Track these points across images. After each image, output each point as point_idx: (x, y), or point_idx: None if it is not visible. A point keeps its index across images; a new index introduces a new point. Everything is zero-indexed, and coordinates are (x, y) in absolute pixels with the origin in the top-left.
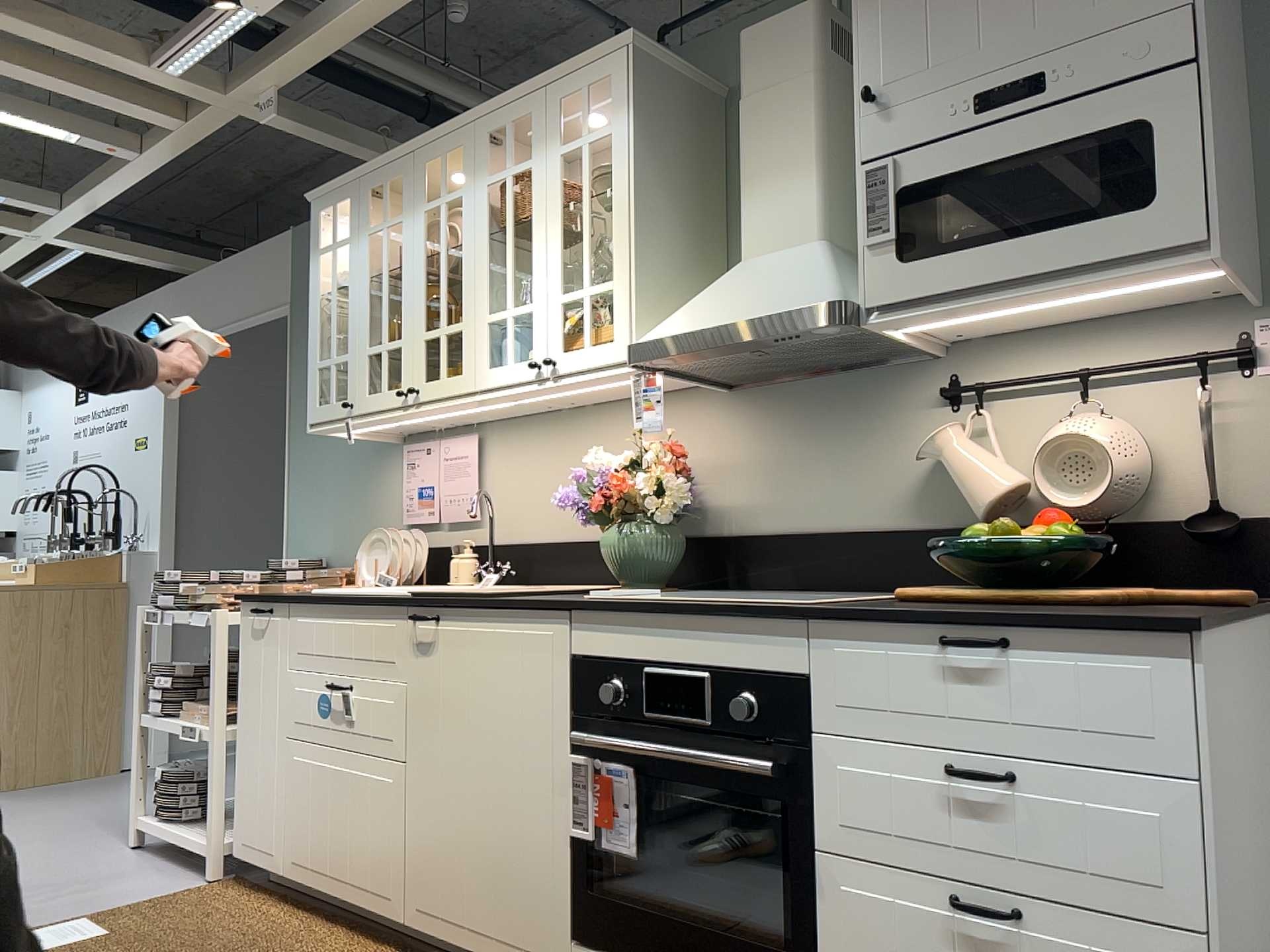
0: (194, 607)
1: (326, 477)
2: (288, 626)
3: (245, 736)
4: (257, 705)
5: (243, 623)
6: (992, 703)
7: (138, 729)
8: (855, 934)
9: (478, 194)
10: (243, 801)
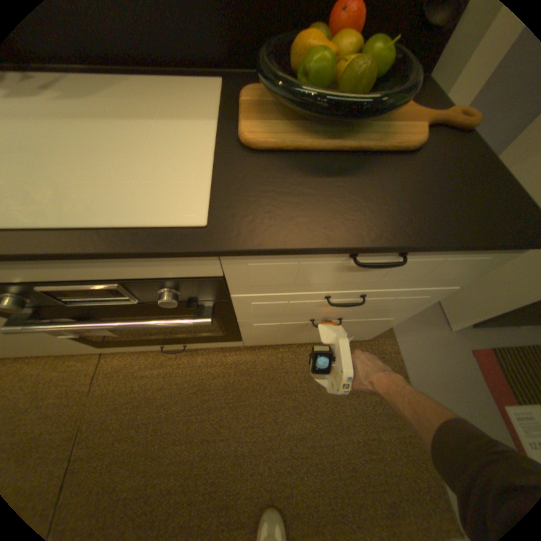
0: None
1: None
2: None
3: None
4: None
5: None
6: (369, 276)
7: None
8: (259, 330)
9: None
10: None
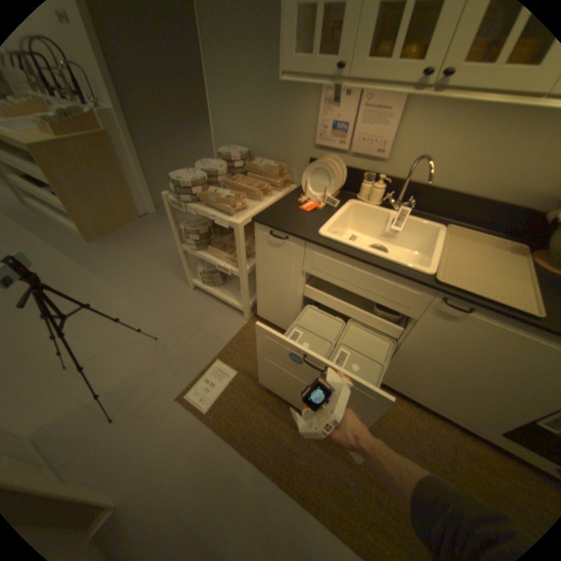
0: (204, 203)
1: (242, 88)
2: (304, 251)
3: (264, 282)
4: (273, 275)
5: (258, 233)
6: None
7: (181, 250)
8: None
9: None
10: (264, 303)
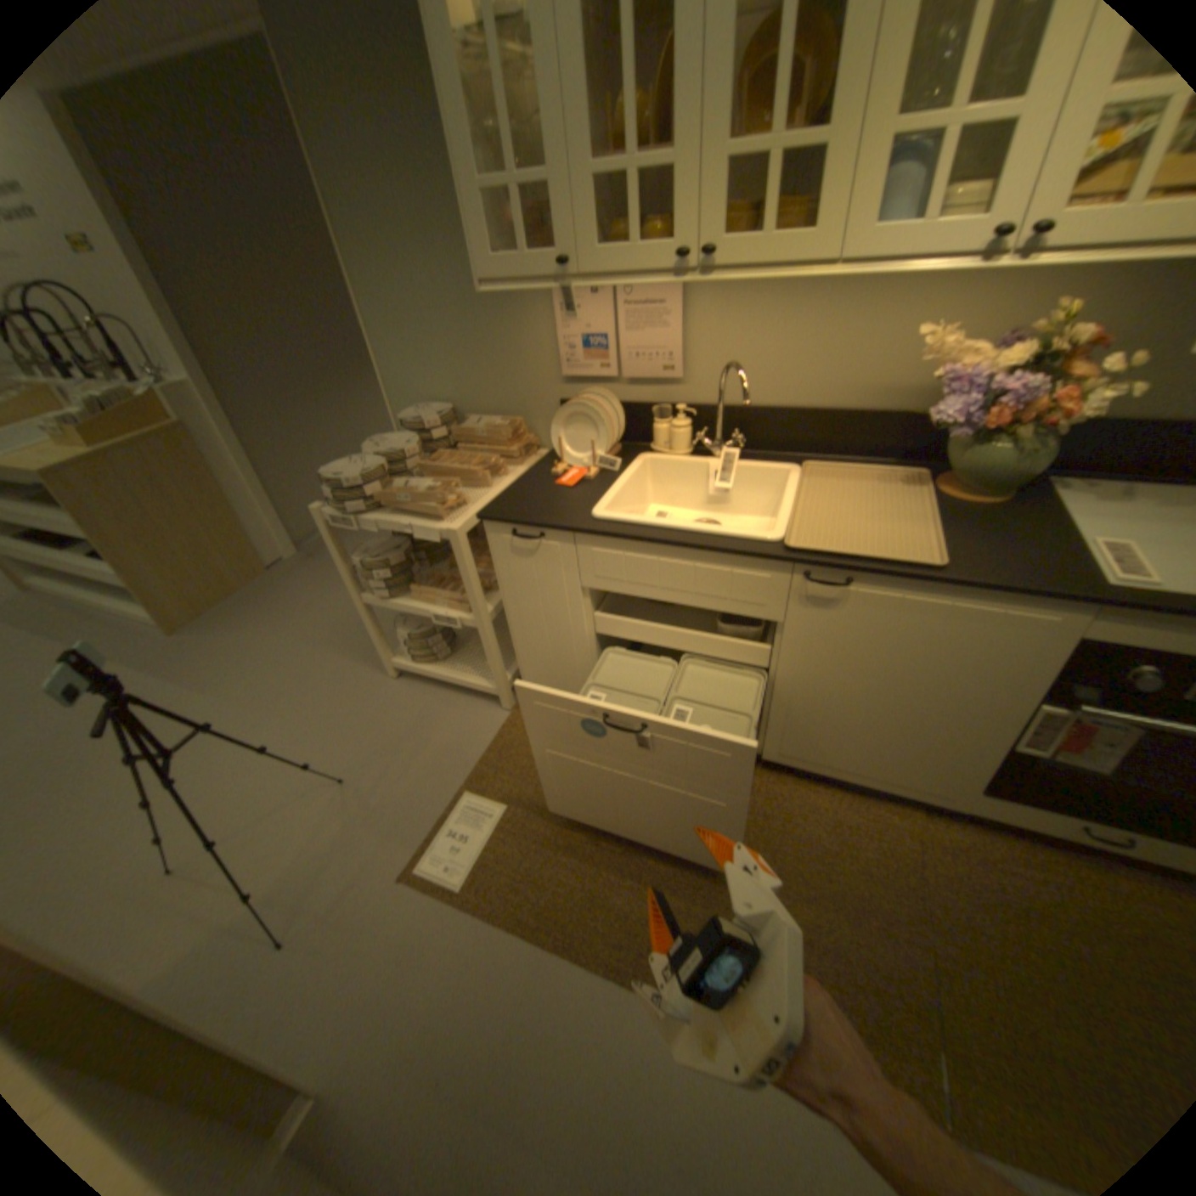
0: (390, 511)
1: (421, 313)
2: (575, 553)
3: (523, 628)
4: (536, 610)
5: (493, 541)
6: None
7: (361, 608)
8: None
9: None
10: (532, 669)
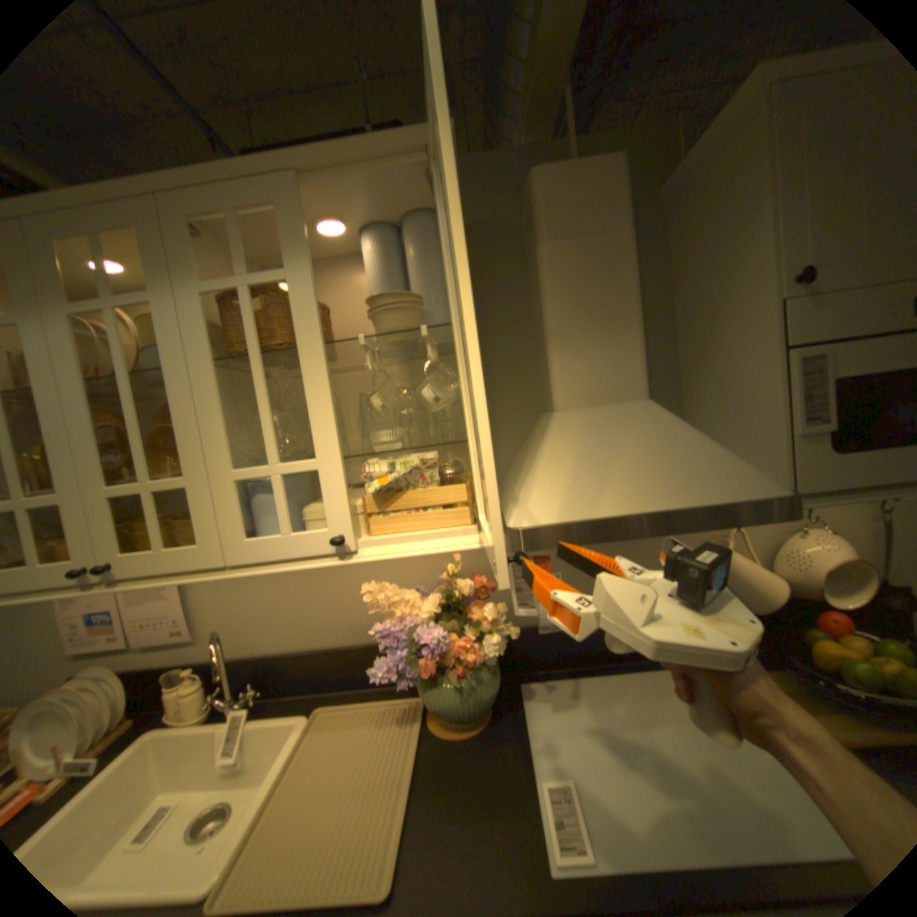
0: None
1: None
2: None
3: None
4: None
5: None
6: None
7: None
8: None
9: (181, 301)
10: None
